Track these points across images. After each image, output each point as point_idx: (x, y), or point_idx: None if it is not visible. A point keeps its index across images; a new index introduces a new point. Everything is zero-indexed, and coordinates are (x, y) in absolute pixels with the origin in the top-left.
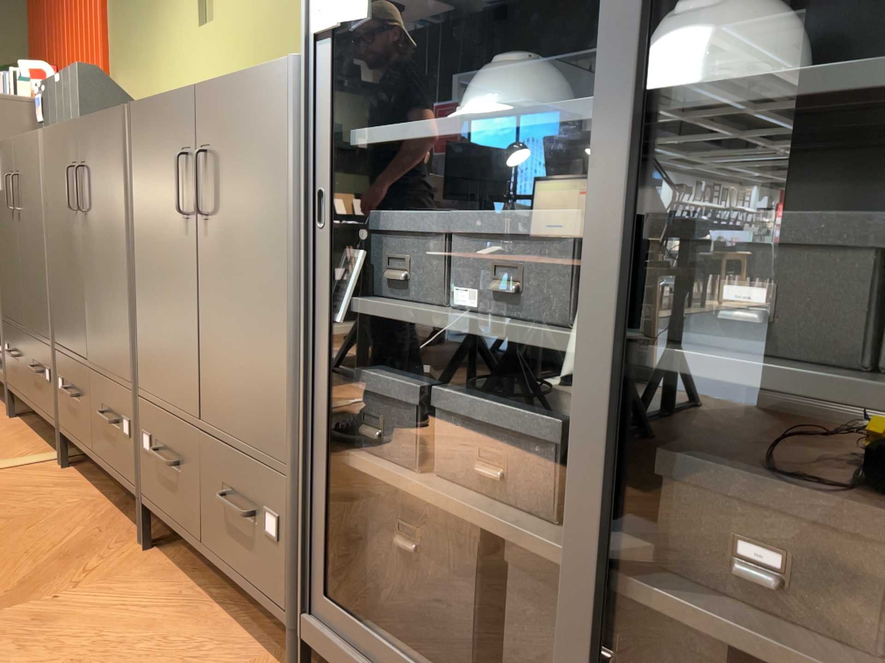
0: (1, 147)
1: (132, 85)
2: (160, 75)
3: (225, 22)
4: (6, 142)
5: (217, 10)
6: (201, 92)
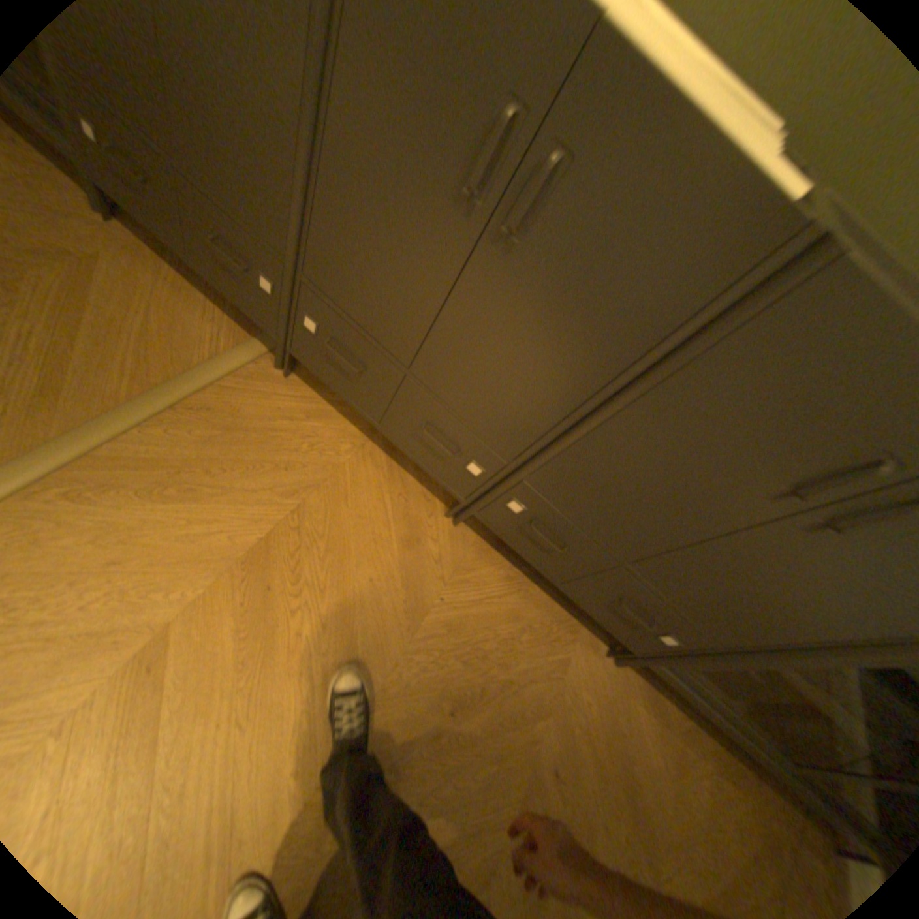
0: None
1: None
2: None
3: None
4: None
5: None
6: None
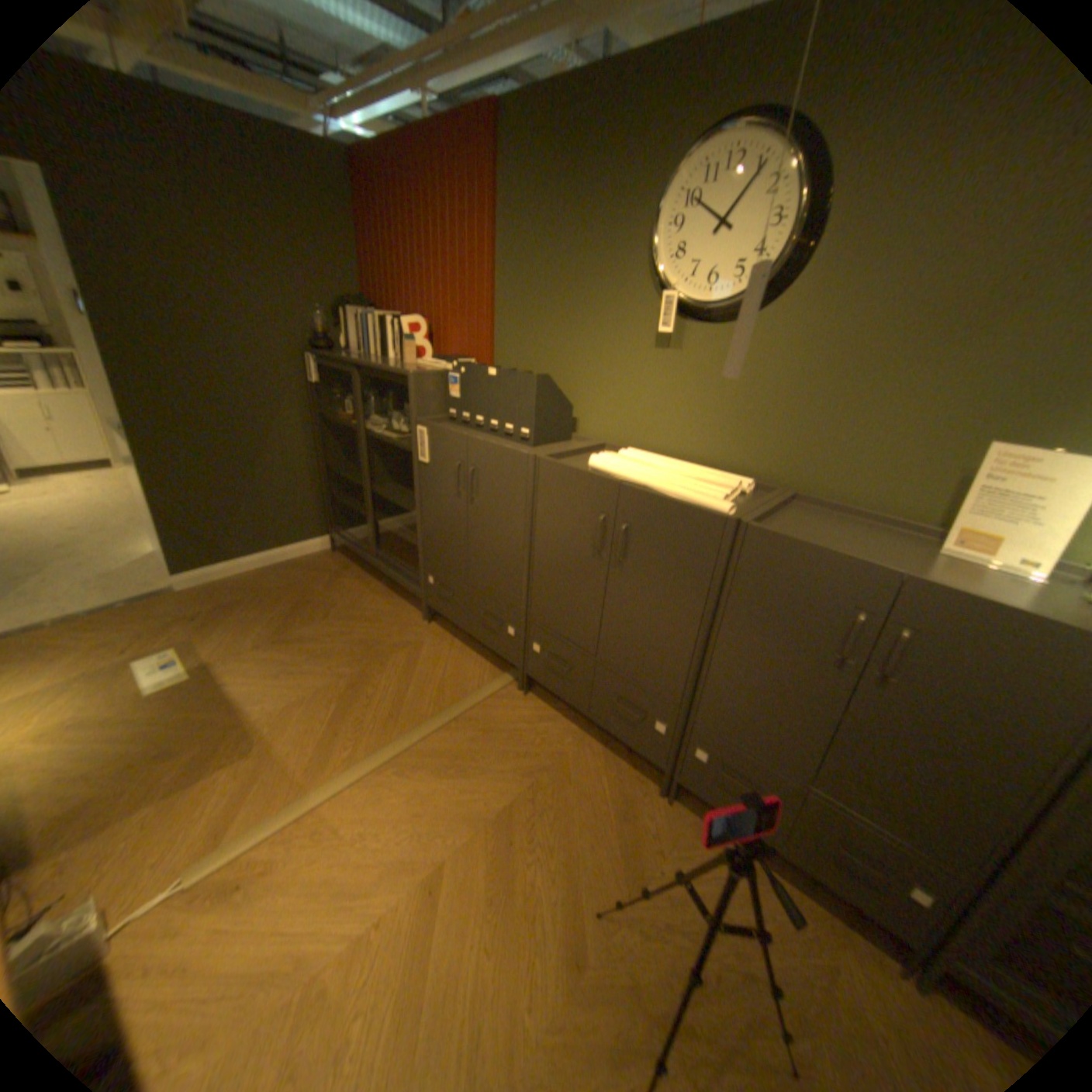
0: (438, 430)
1: (532, 360)
2: (581, 368)
3: (702, 357)
4: (449, 429)
5: (692, 341)
6: (921, 585)
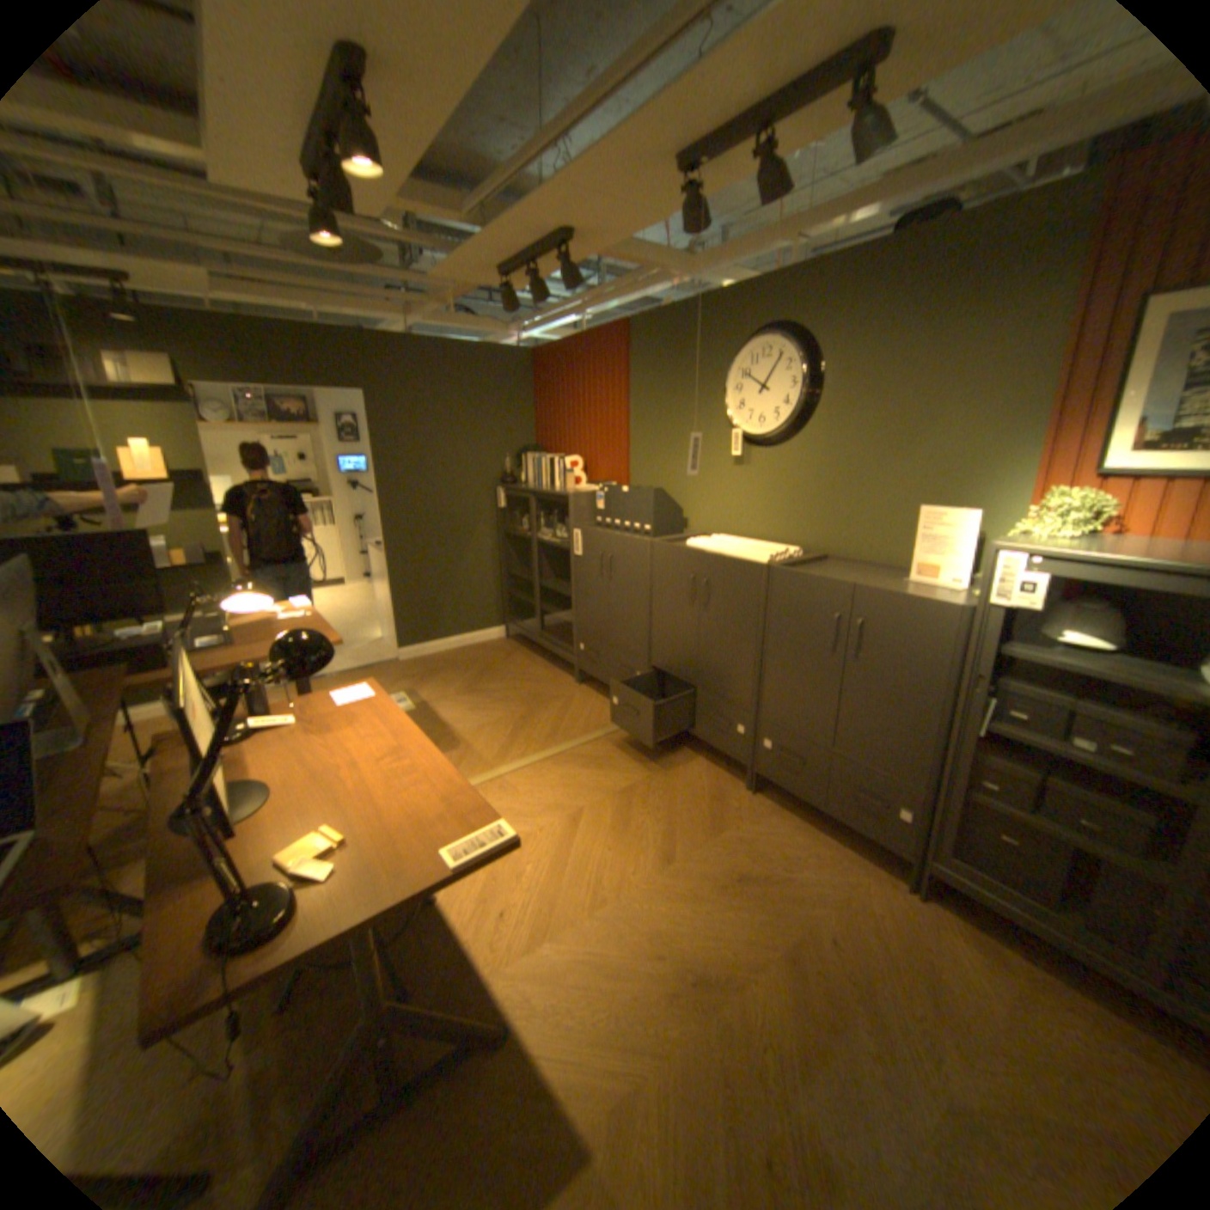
0: (587, 532)
1: (655, 480)
2: (688, 483)
3: (763, 470)
4: (594, 530)
5: (756, 460)
6: (862, 590)
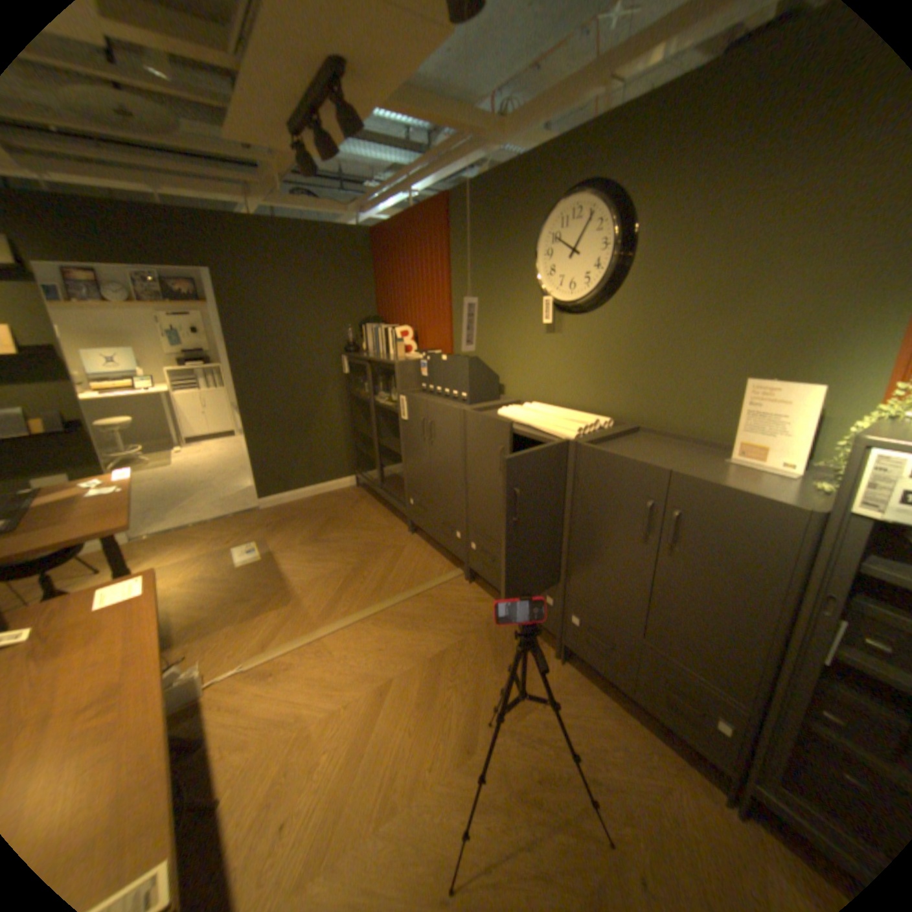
0: (411, 398)
1: (475, 348)
2: (504, 351)
3: (574, 337)
4: (416, 397)
5: (567, 327)
6: (680, 478)
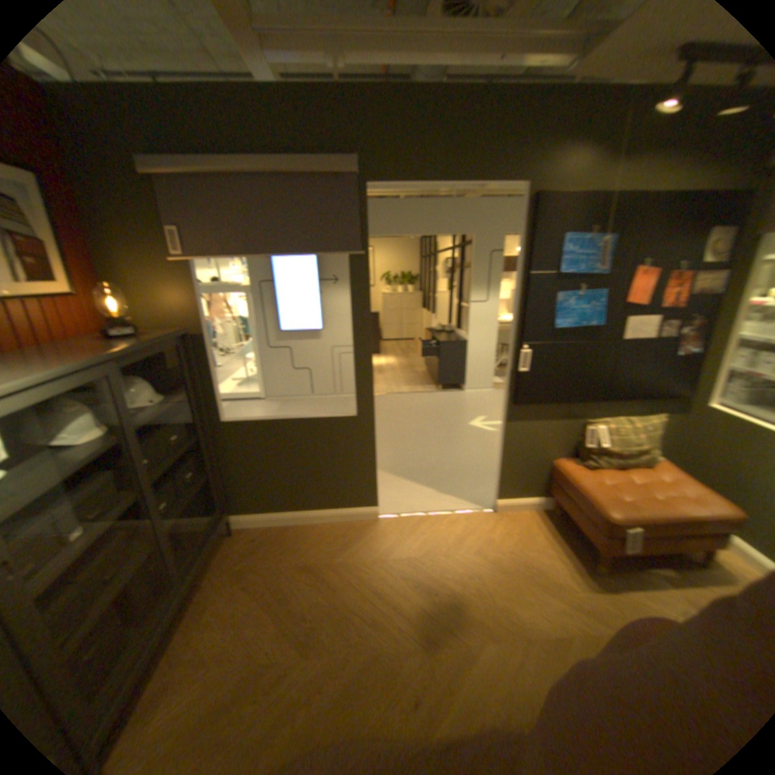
0: None
1: None
2: None
3: None
4: None
5: None
6: None
